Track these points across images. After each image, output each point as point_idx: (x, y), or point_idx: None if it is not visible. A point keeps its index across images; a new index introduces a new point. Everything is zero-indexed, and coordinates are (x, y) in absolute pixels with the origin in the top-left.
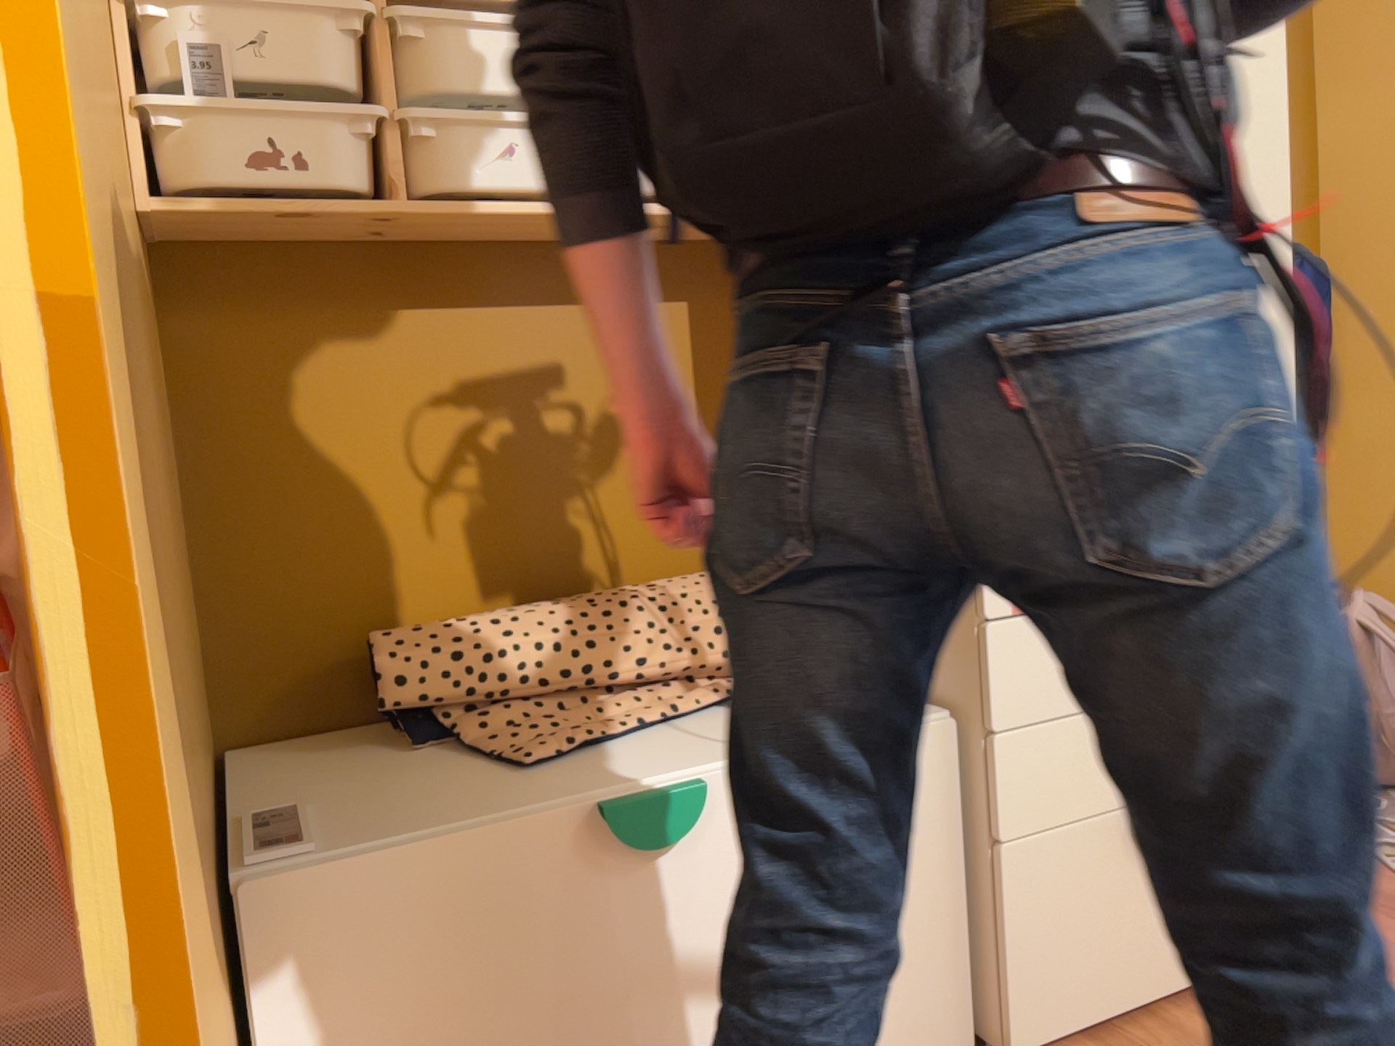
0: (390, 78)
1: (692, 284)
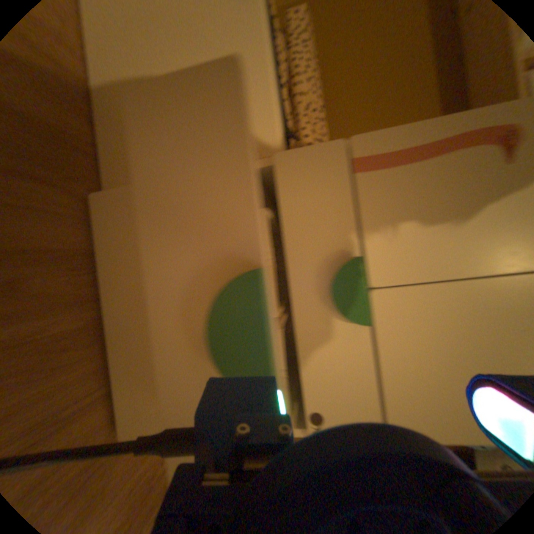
0: None
1: None
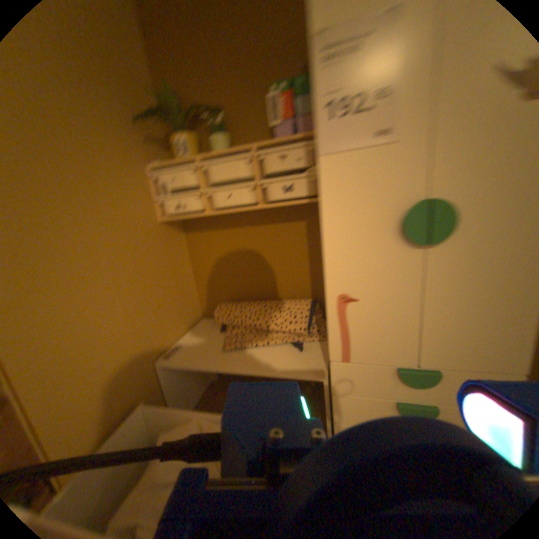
0: (202, 180)
1: (307, 216)
